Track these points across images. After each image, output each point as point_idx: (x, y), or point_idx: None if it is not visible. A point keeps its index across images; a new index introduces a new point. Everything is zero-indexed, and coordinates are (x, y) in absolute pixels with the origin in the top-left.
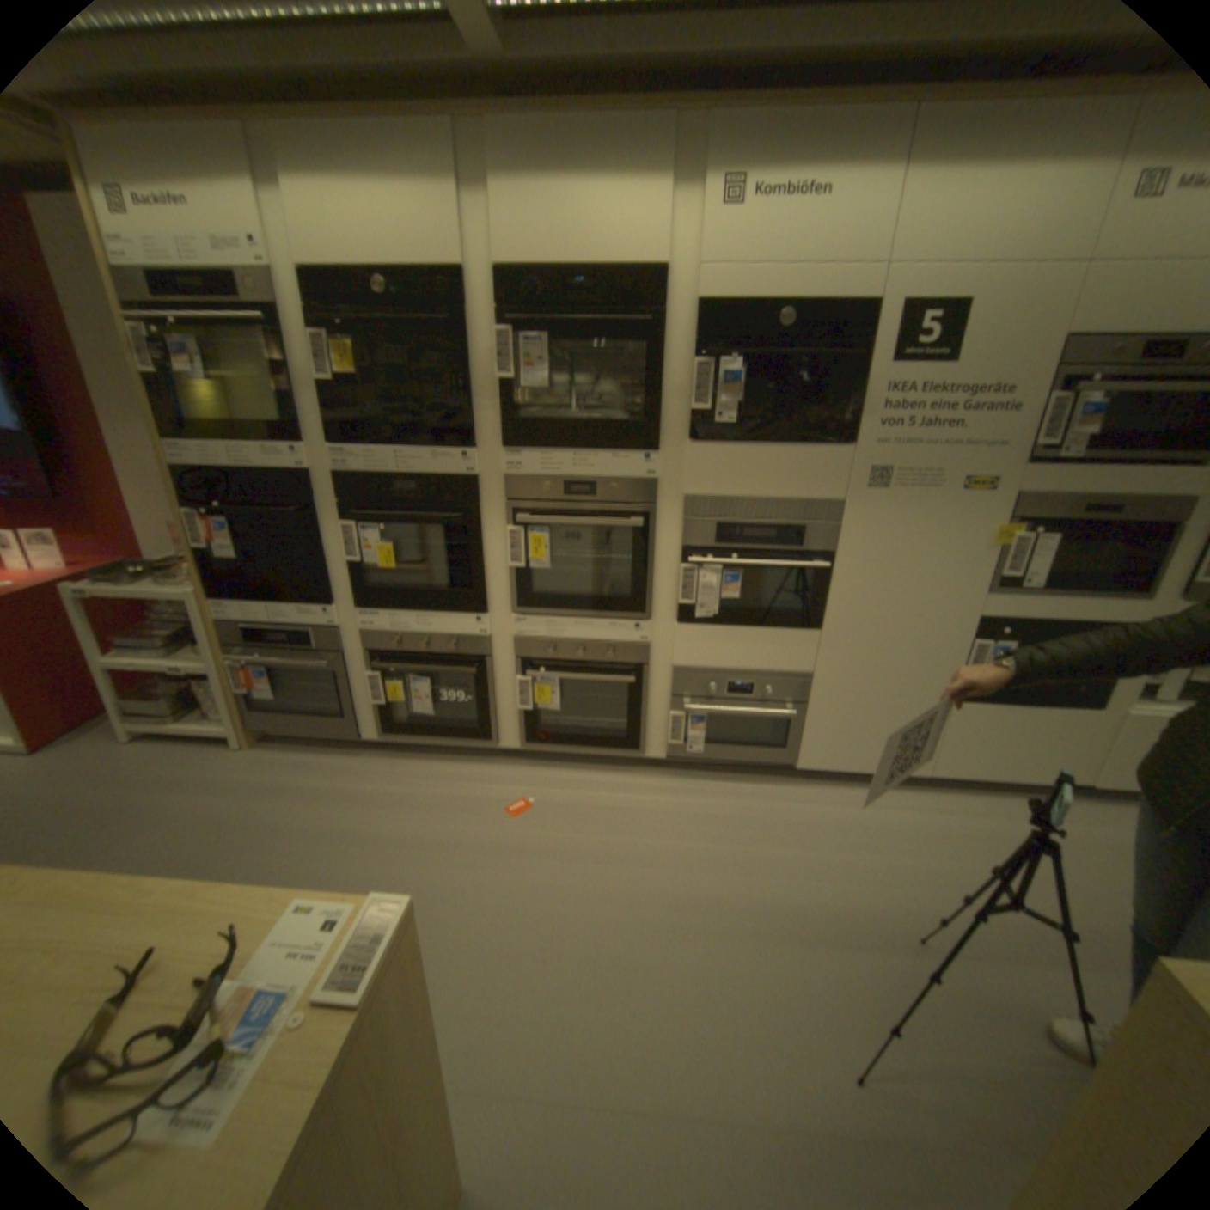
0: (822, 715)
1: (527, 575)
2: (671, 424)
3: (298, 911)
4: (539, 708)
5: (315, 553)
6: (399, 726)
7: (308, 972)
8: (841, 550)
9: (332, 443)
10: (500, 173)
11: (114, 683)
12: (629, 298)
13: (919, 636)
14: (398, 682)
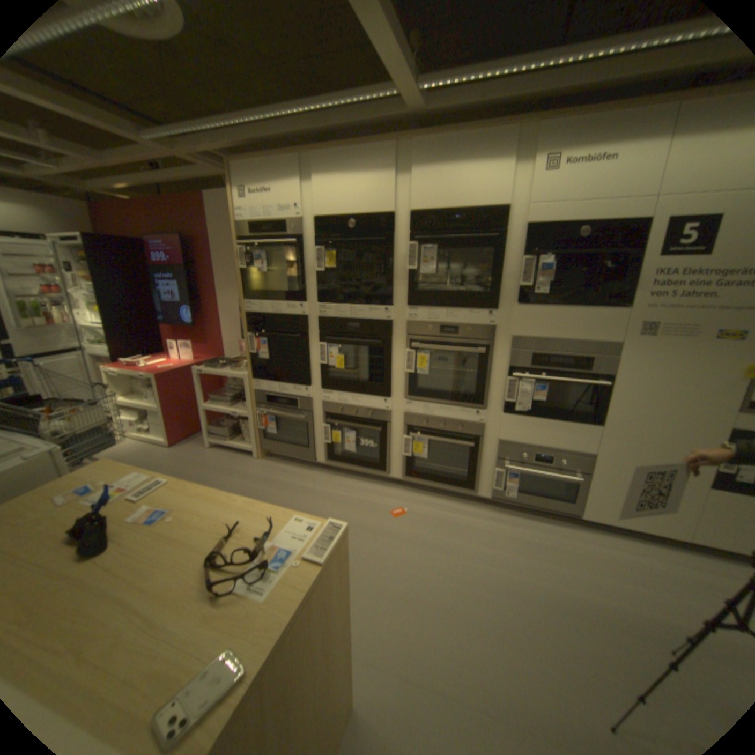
0: (604, 485)
1: (415, 377)
2: (506, 293)
3: (295, 523)
4: (415, 456)
5: (306, 359)
6: (337, 457)
7: (301, 548)
8: (620, 375)
9: (320, 302)
10: (418, 164)
11: (205, 418)
12: (485, 224)
13: (681, 438)
14: (339, 432)
